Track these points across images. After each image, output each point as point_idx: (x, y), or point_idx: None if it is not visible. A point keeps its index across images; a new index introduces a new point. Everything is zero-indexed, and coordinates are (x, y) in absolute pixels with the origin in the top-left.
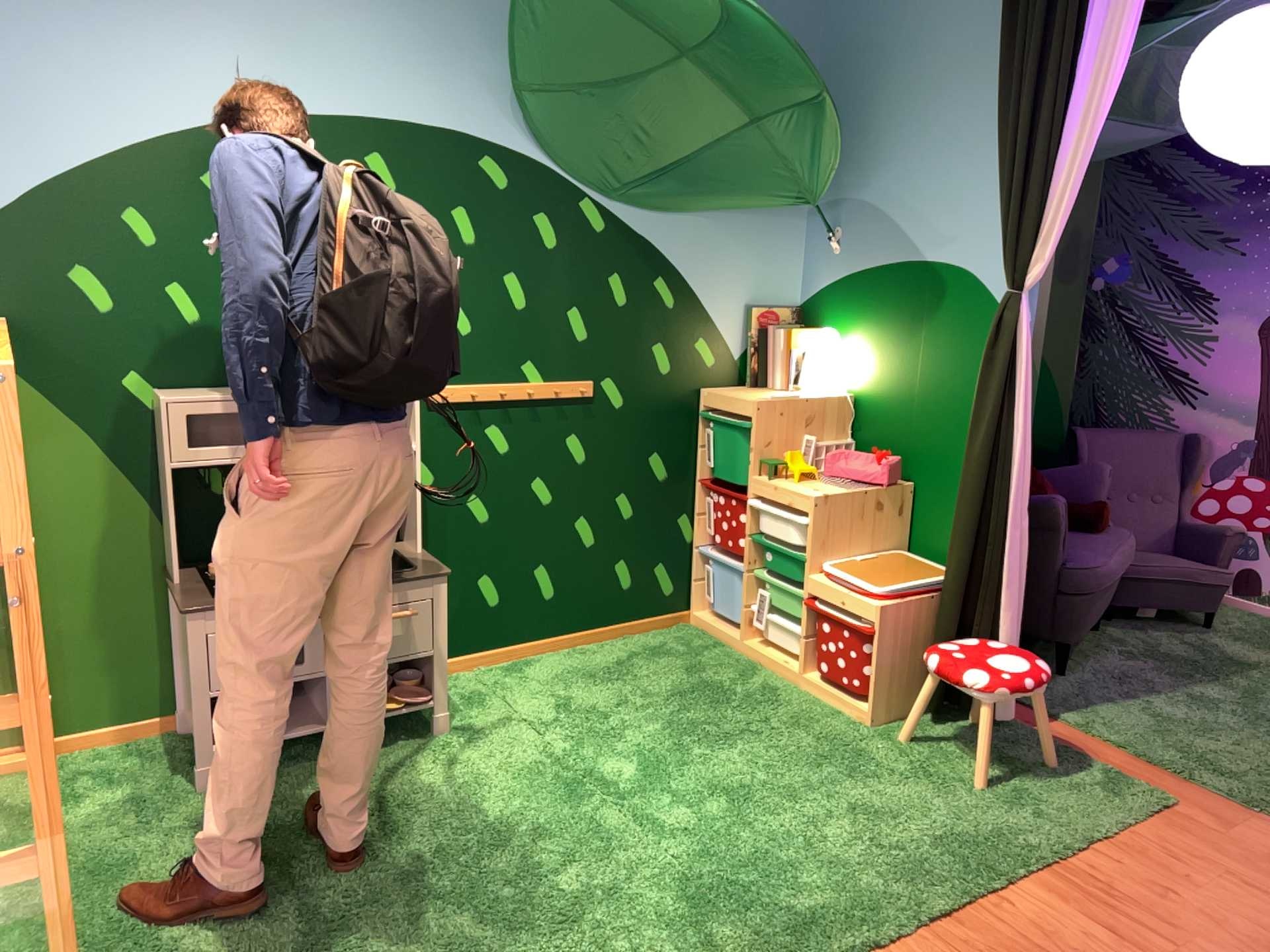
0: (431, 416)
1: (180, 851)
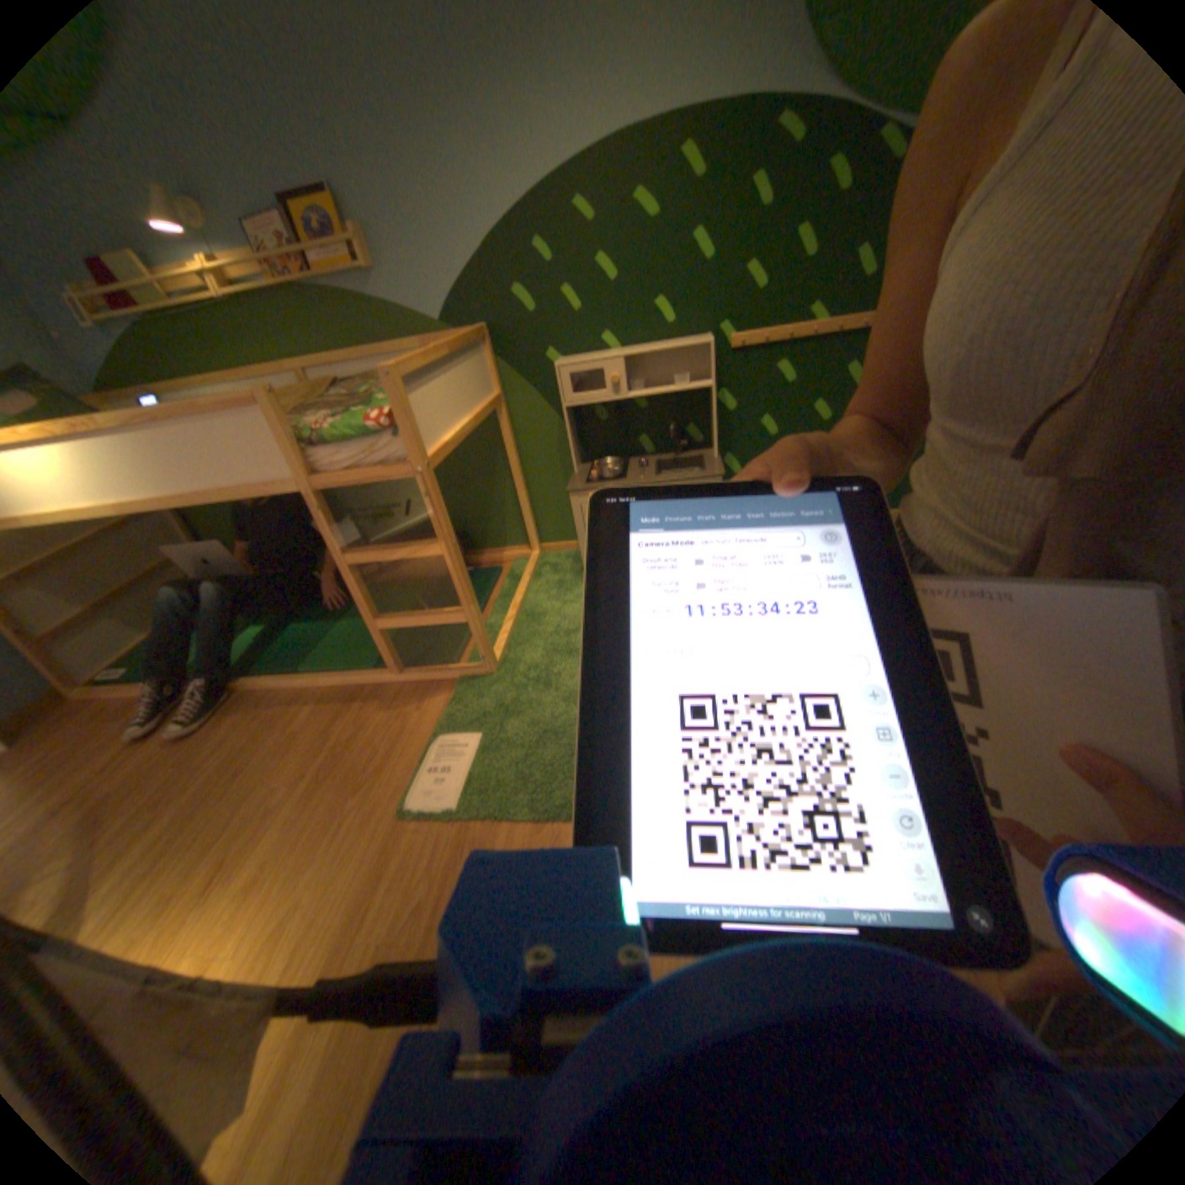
0: (728, 355)
1: (555, 615)
